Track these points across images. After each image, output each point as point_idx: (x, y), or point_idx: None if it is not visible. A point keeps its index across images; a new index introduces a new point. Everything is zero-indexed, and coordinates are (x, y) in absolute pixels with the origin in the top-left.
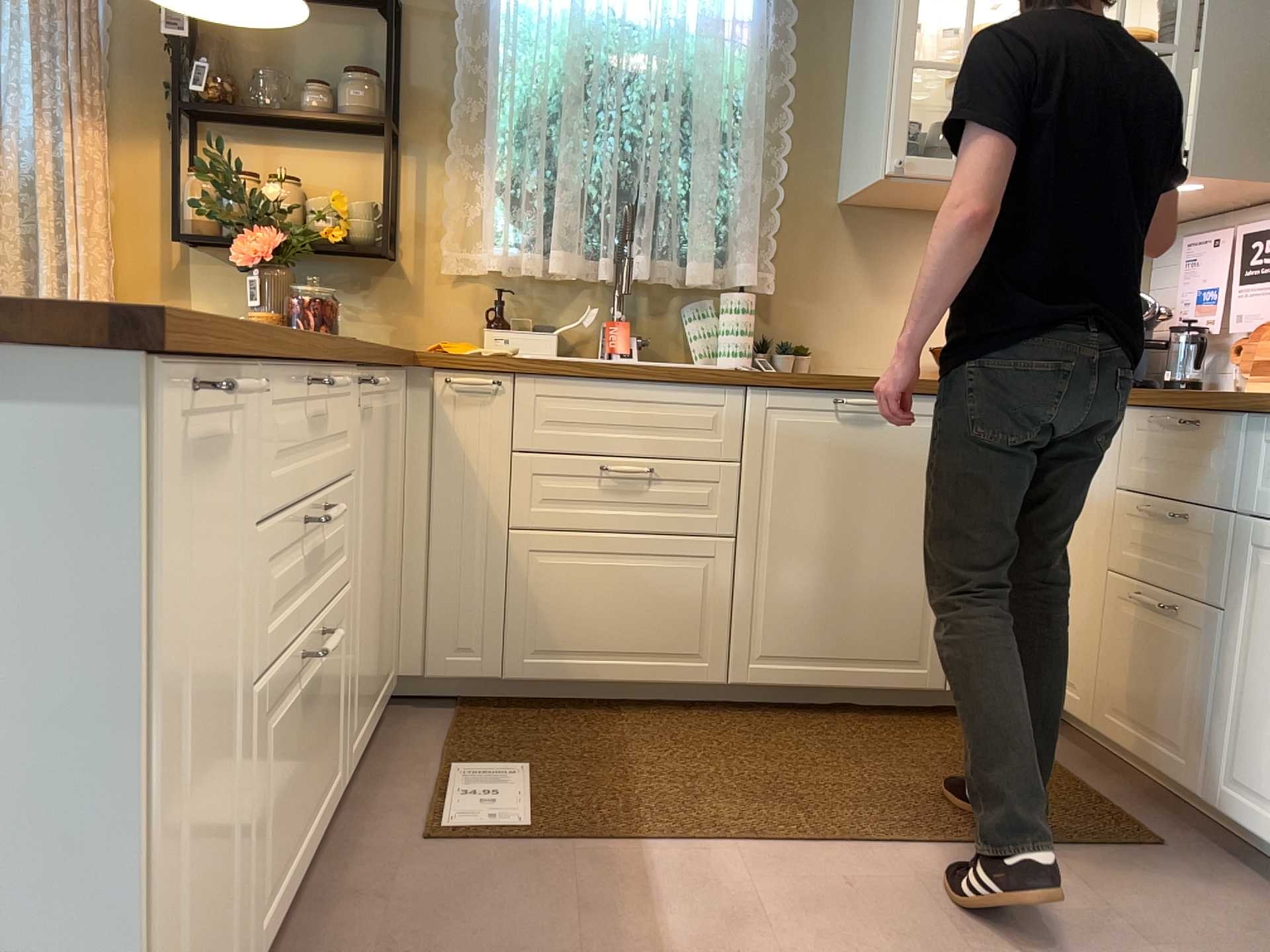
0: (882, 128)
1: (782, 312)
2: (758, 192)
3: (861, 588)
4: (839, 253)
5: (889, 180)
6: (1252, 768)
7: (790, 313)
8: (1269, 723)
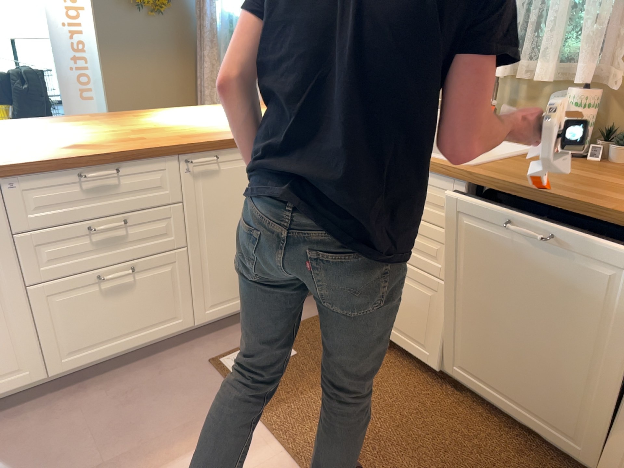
0: None
1: None
2: None
3: (531, 360)
4: None
5: None
6: None
7: None
8: None
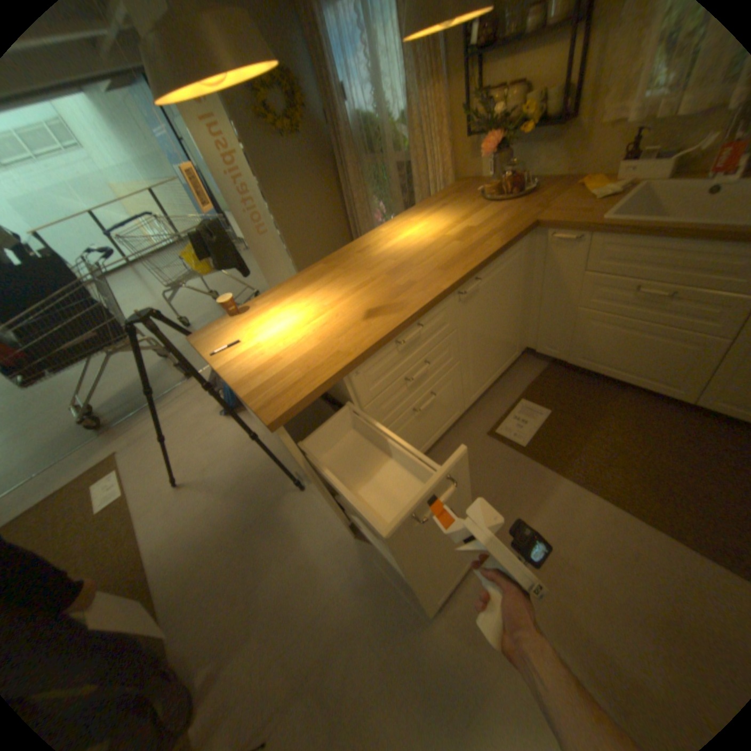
0: None
1: None
2: None
3: None
4: None
5: None
6: None
7: None
8: None
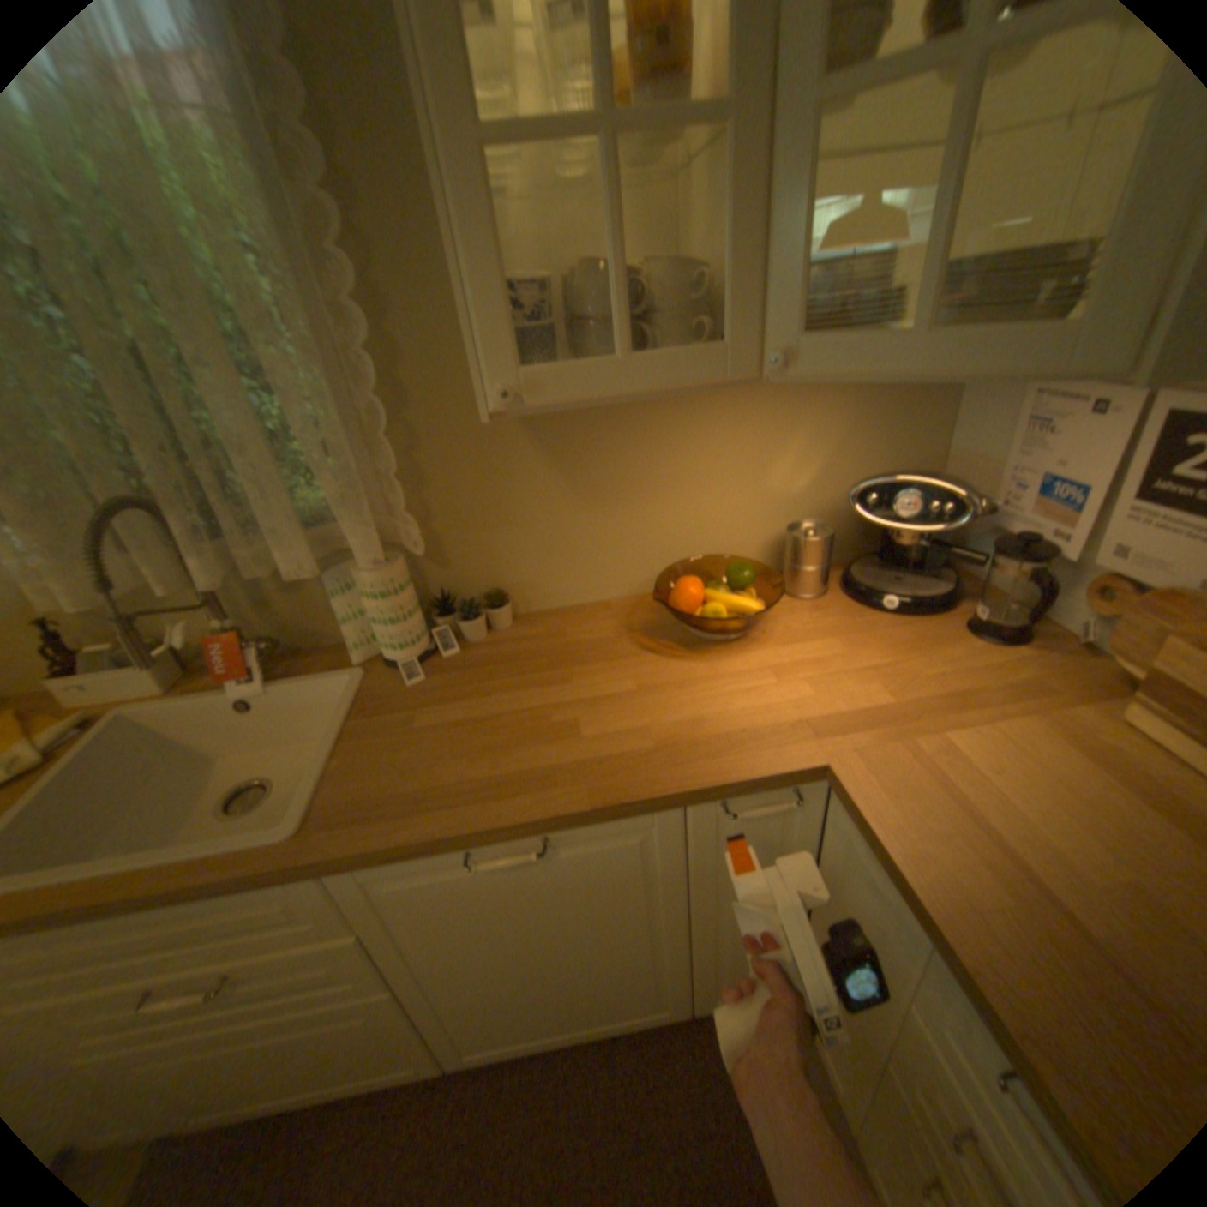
0: (464, 305)
1: (458, 552)
2: (336, 418)
3: (570, 987)
4: (513, 459)
5: (506, 413)
6: None
7: (468, 551)
8: None
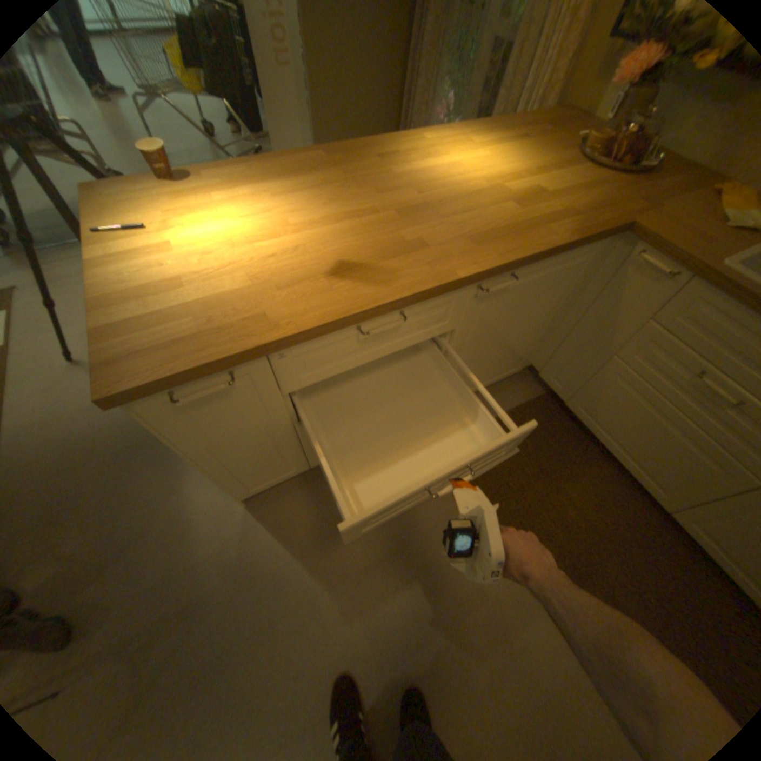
0: None
1: None
2: None
3: None
4: None
5: None
6: None
7: None
8: None
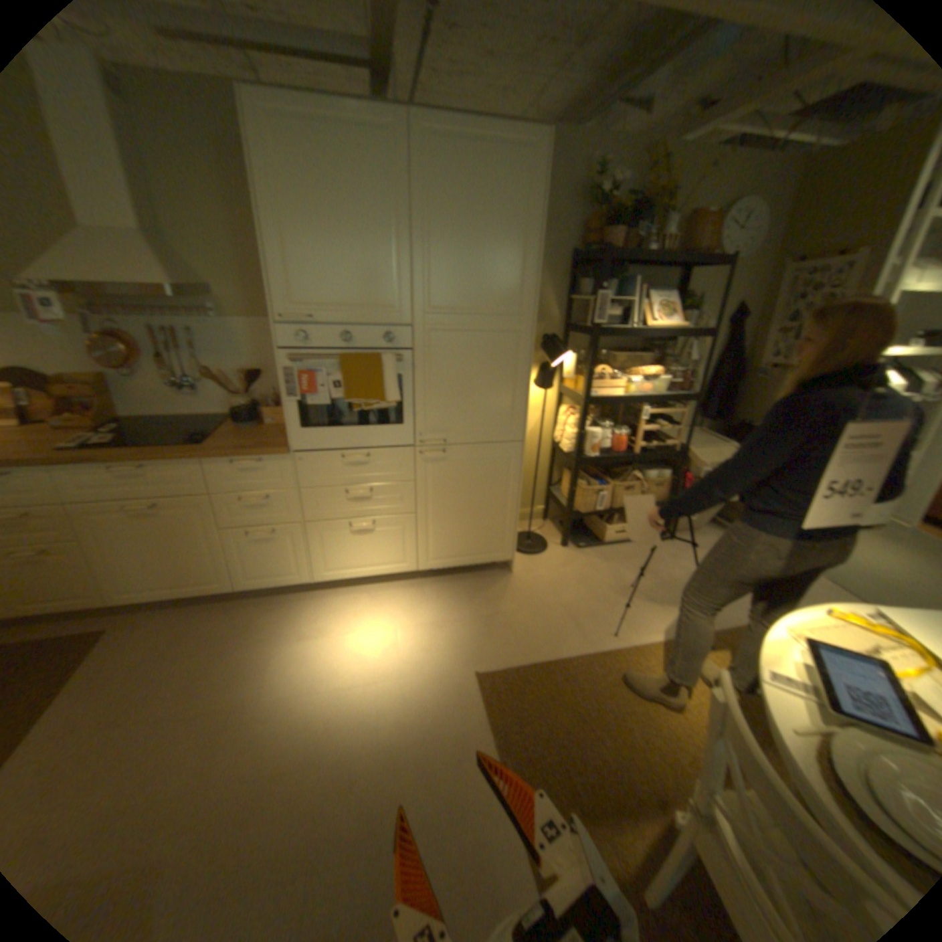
0: None
1: None
2: None
3: None
4: None
5: None
6: (121, 585)
7: None
8: (120, 568)
